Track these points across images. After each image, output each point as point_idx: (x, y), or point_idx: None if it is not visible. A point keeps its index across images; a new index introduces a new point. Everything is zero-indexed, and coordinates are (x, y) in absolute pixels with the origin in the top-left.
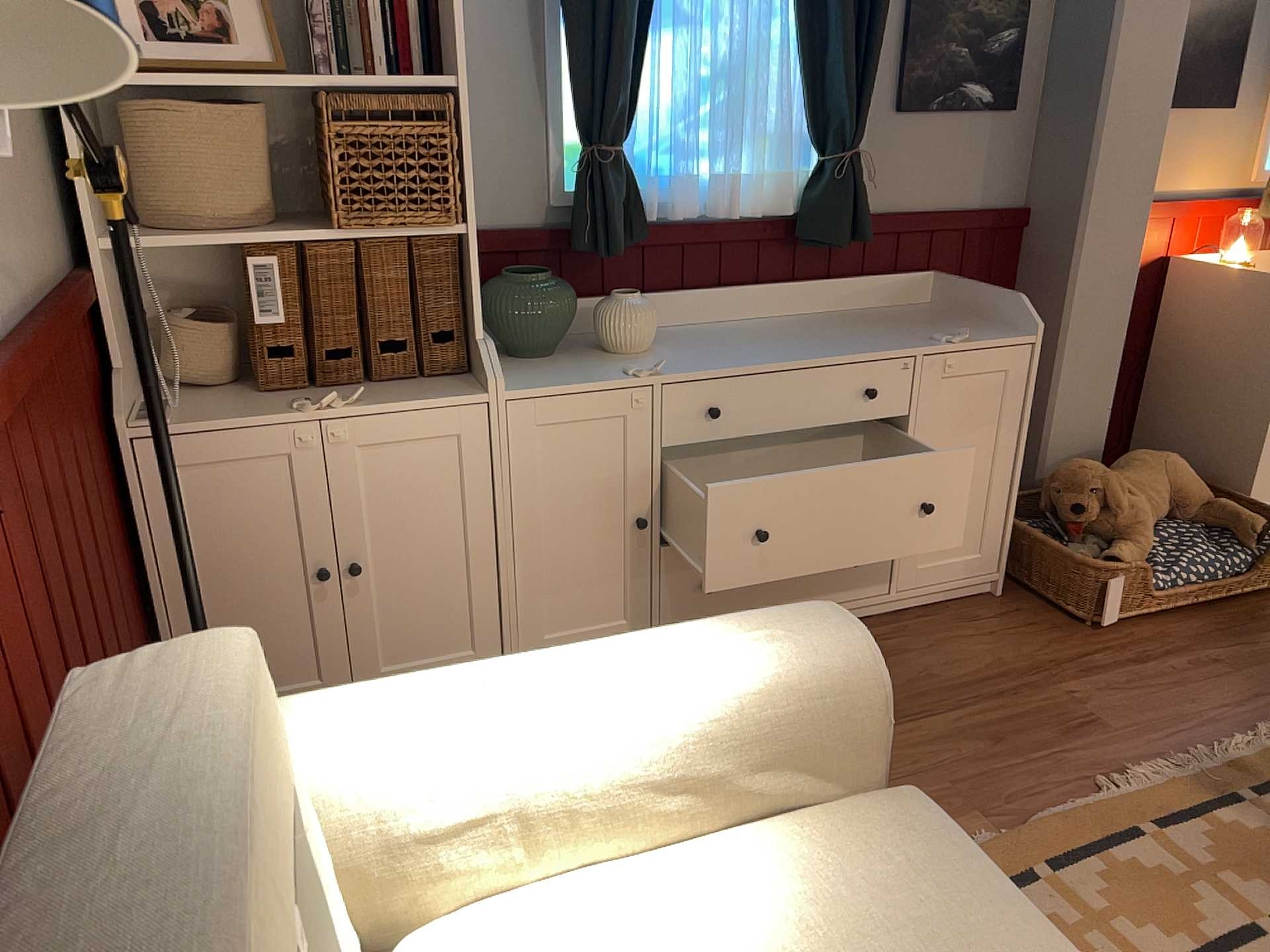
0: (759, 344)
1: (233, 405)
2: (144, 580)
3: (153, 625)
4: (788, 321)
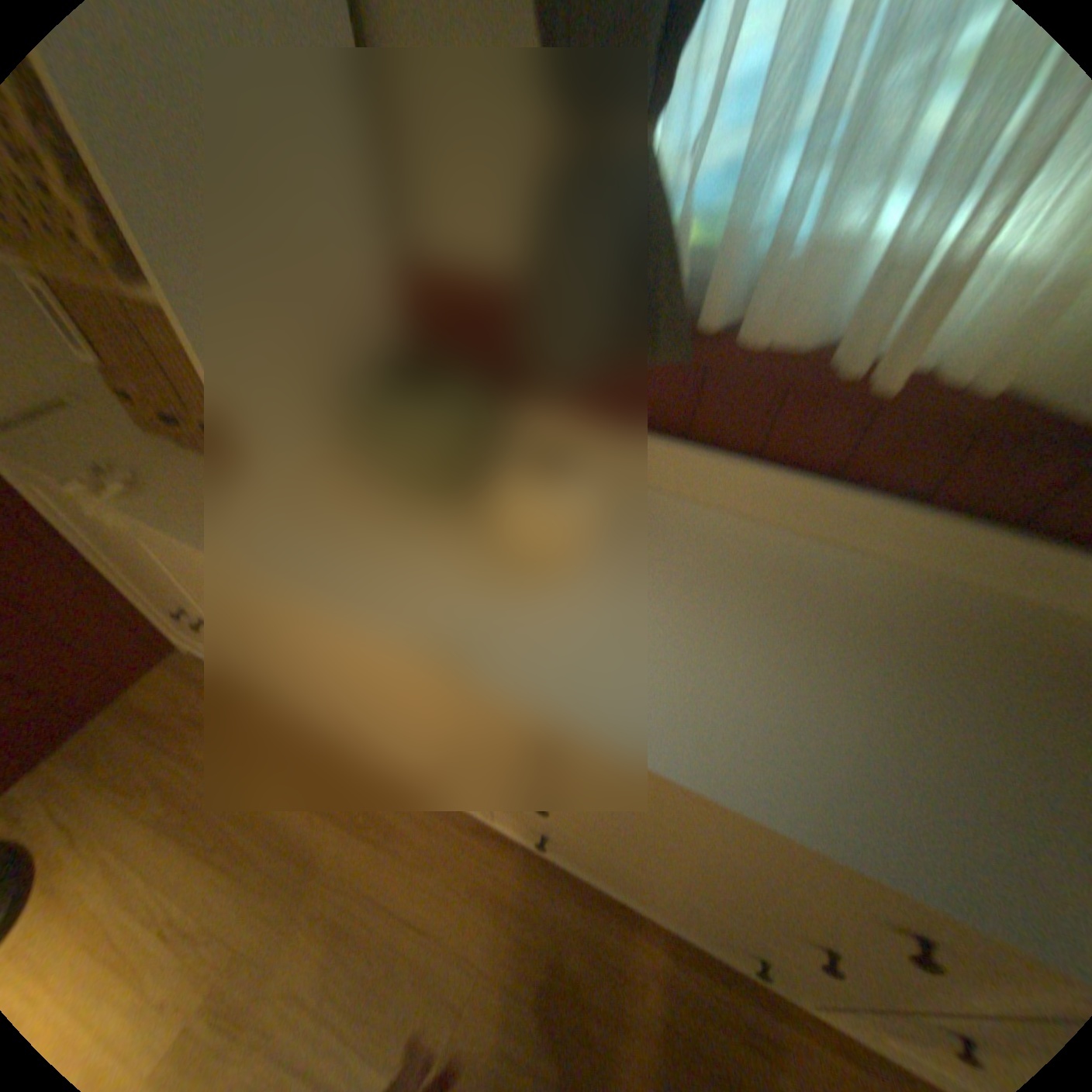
0: (770, 669)
1: (92, 429)
2: (74, 545)
3: (103, 574)
4: (941, 601)
